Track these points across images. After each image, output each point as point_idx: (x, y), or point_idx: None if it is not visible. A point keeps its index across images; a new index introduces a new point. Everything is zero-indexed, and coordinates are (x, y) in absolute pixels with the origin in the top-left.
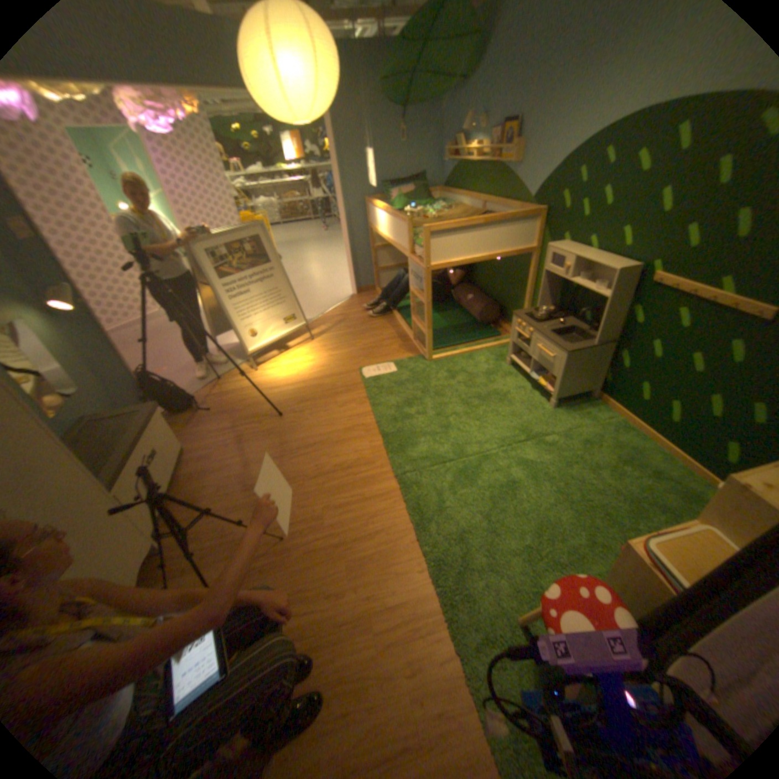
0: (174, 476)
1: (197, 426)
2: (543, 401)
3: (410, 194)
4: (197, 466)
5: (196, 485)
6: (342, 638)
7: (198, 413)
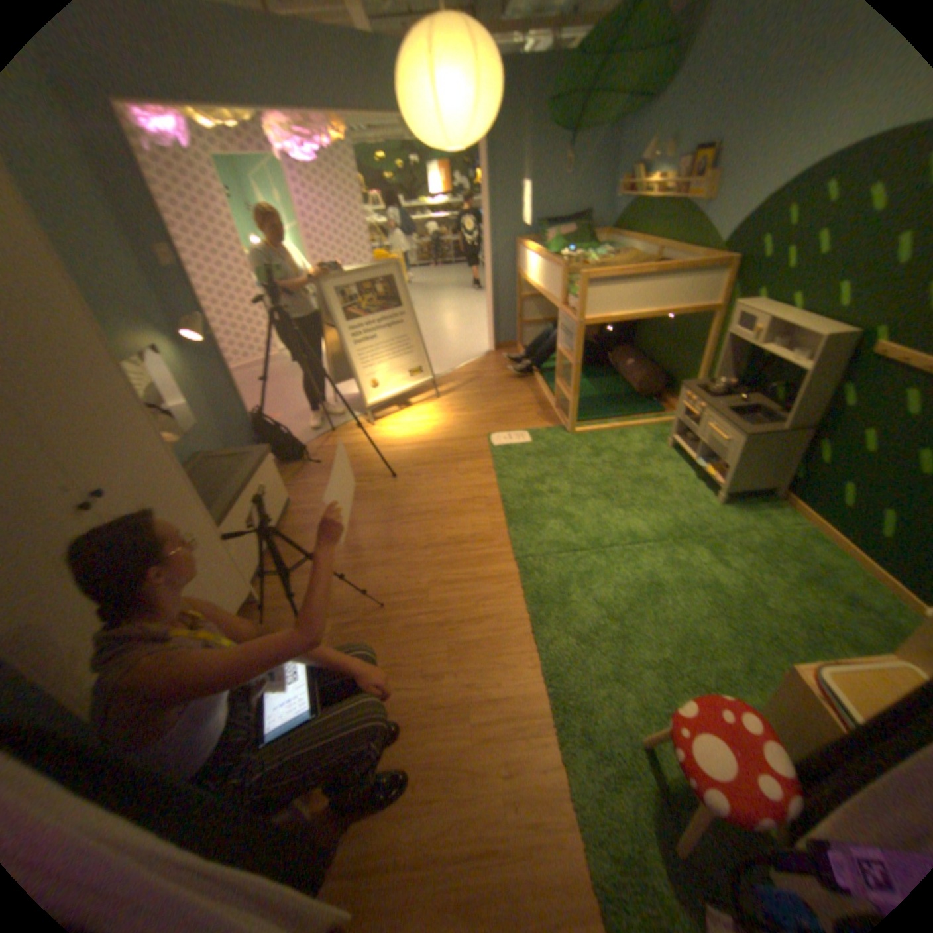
0: (276, 528)
1: (305, 478)
2: (709, 495)
3: (569, 236)
4: (300, 520)
5: (297, 540)
6: (435, 723)
7: (307, 465)
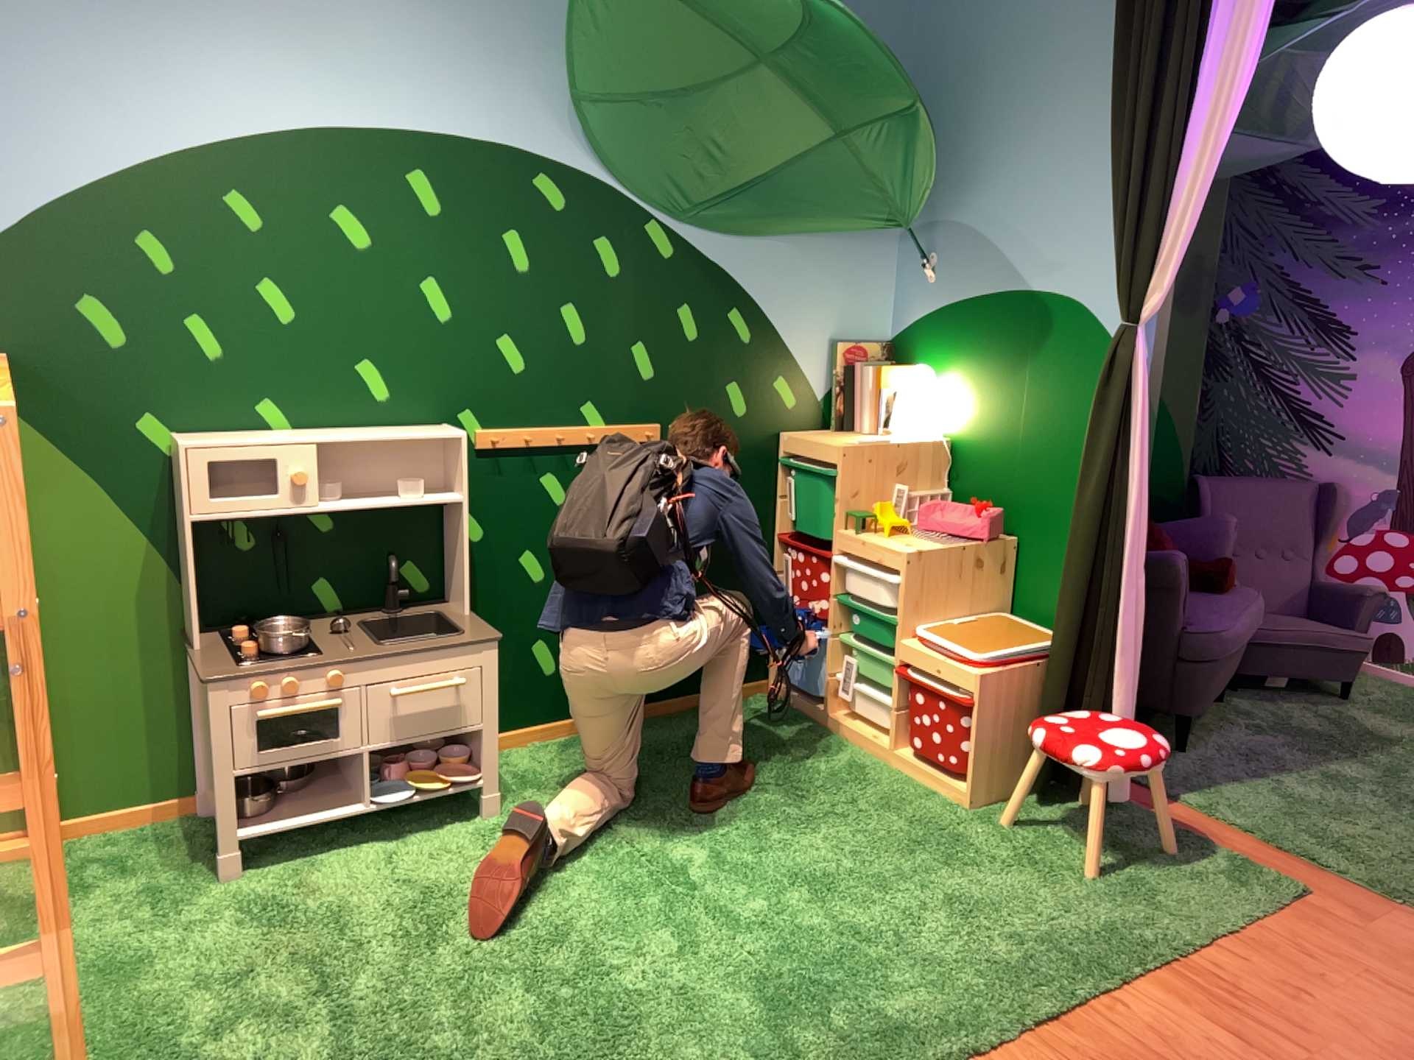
0: None
1: None
2: (462, 820)
3: None
4: None
5: None
6: None
7: None
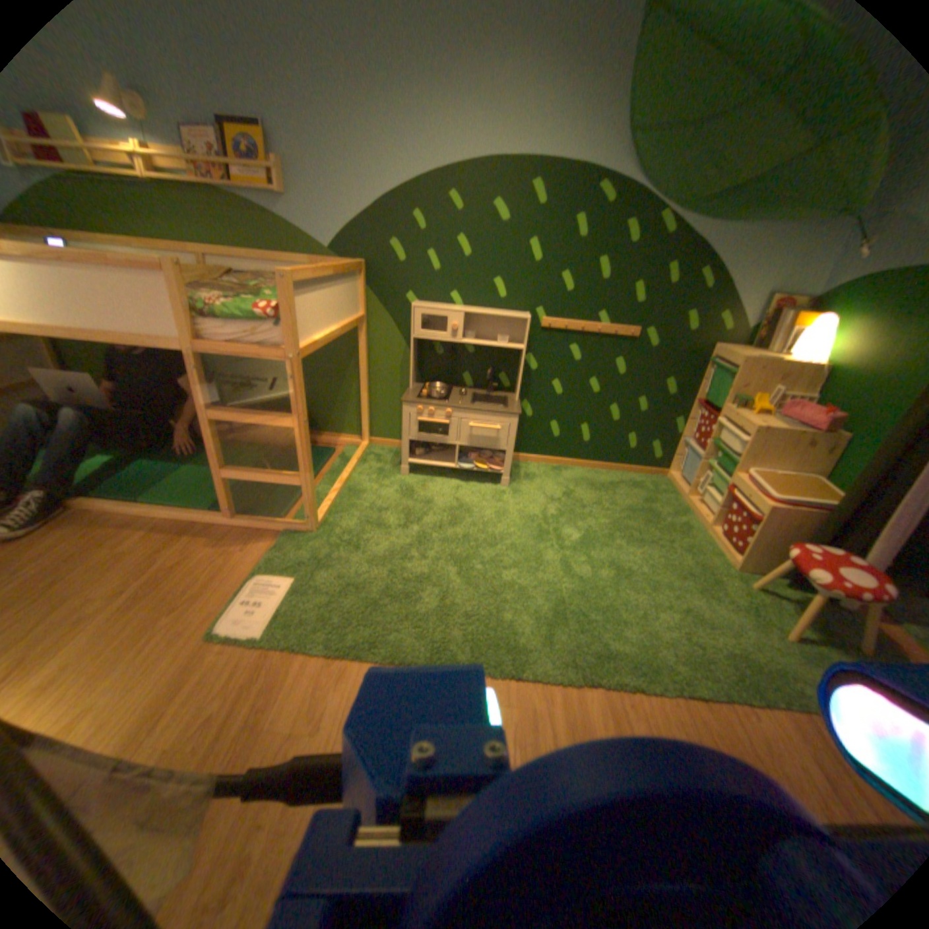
0: None
1: None
2: (487, 483)
3: None
4: None
5: None
6: None
7: None
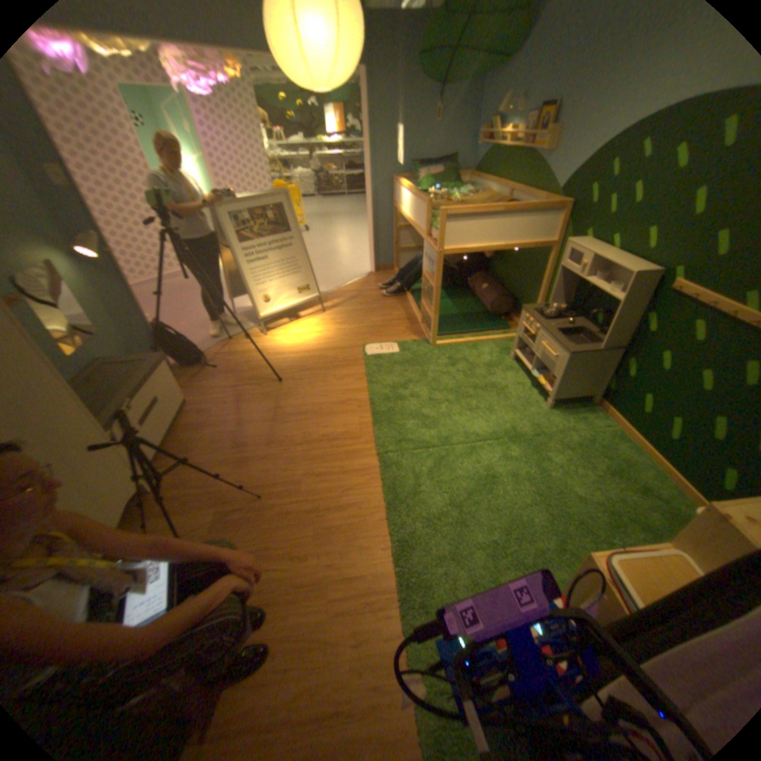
0: (173, 425)
1: (203, 381)
2: (541, 401)
3: (439, 176)
4: (196, 419)
5: (191, 437)
6: (298, 600)
7: (206, 369)
